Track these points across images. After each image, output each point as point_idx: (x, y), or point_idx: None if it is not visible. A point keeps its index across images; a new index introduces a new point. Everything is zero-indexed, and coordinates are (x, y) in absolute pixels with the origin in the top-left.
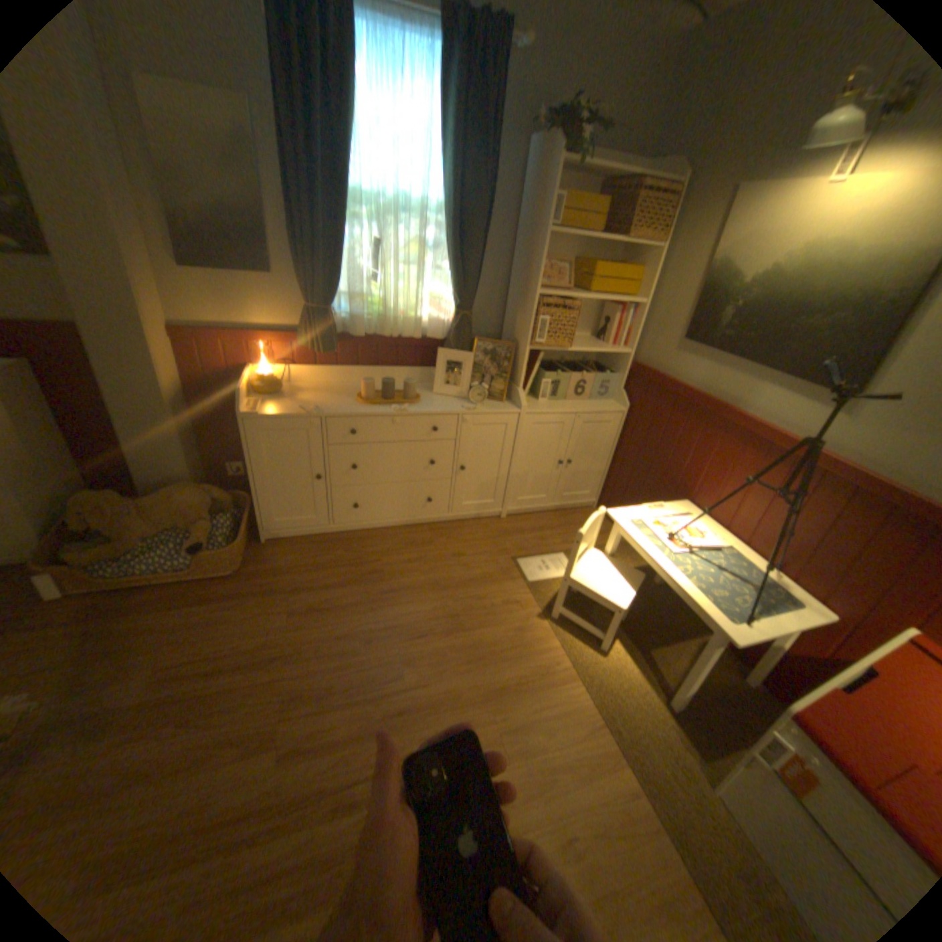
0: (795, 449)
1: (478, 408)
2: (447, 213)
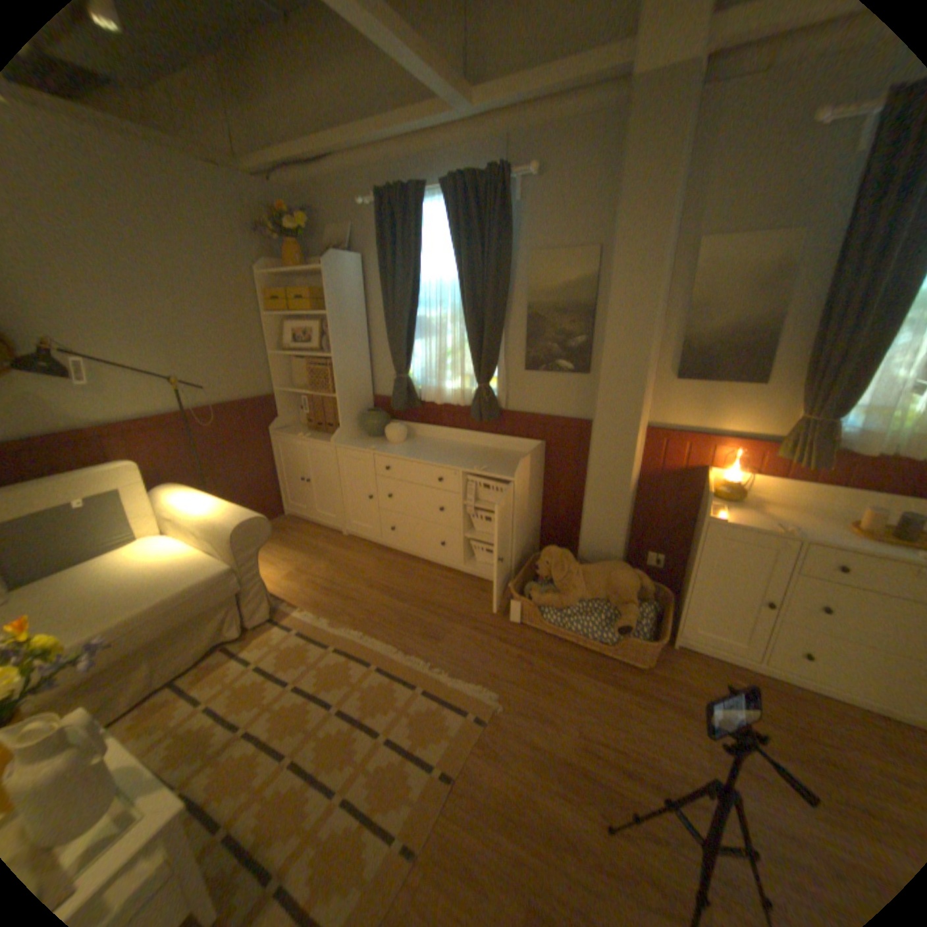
0: None
1: None
2: None
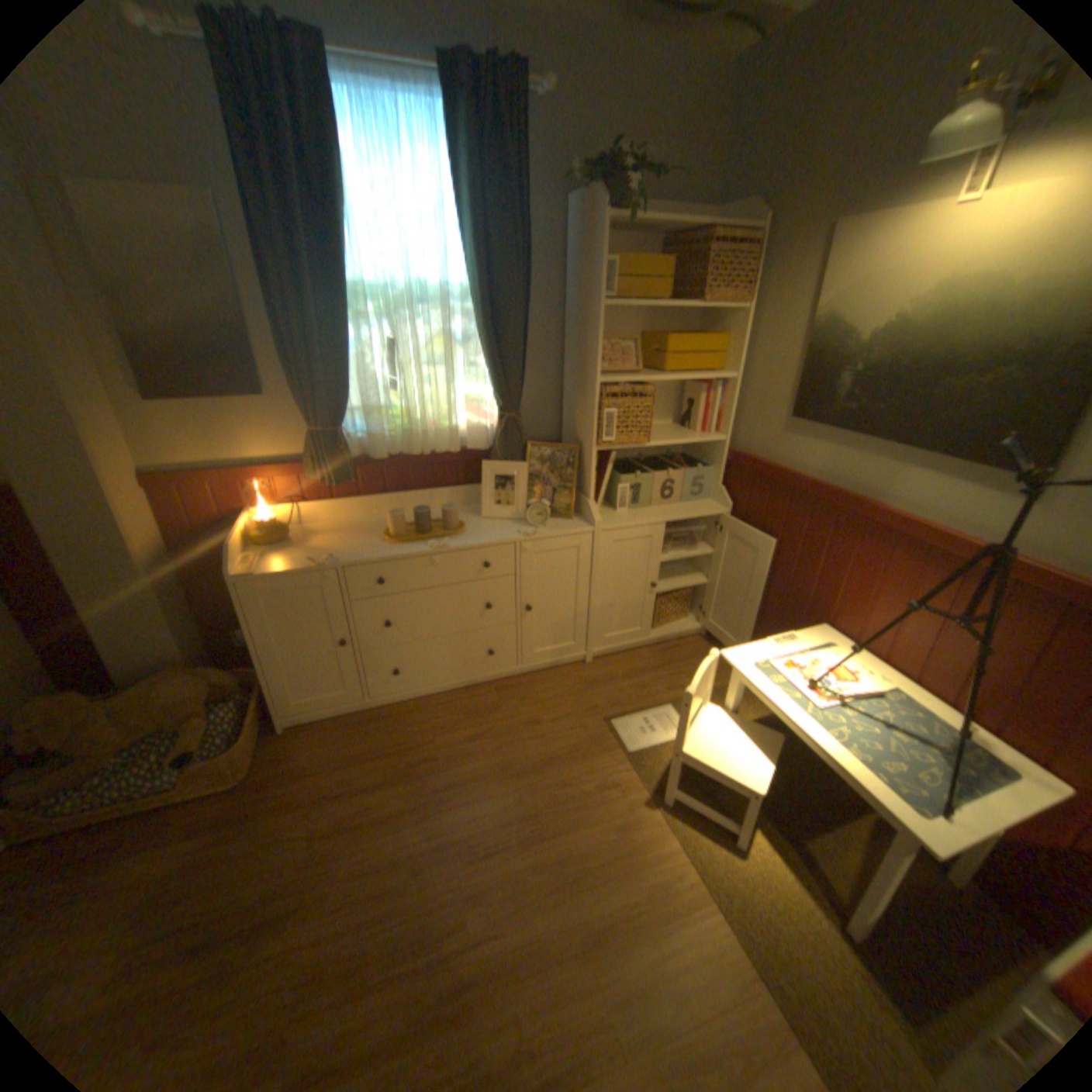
0: (968, 552)
1: (539, 530)
2: (474, 297)
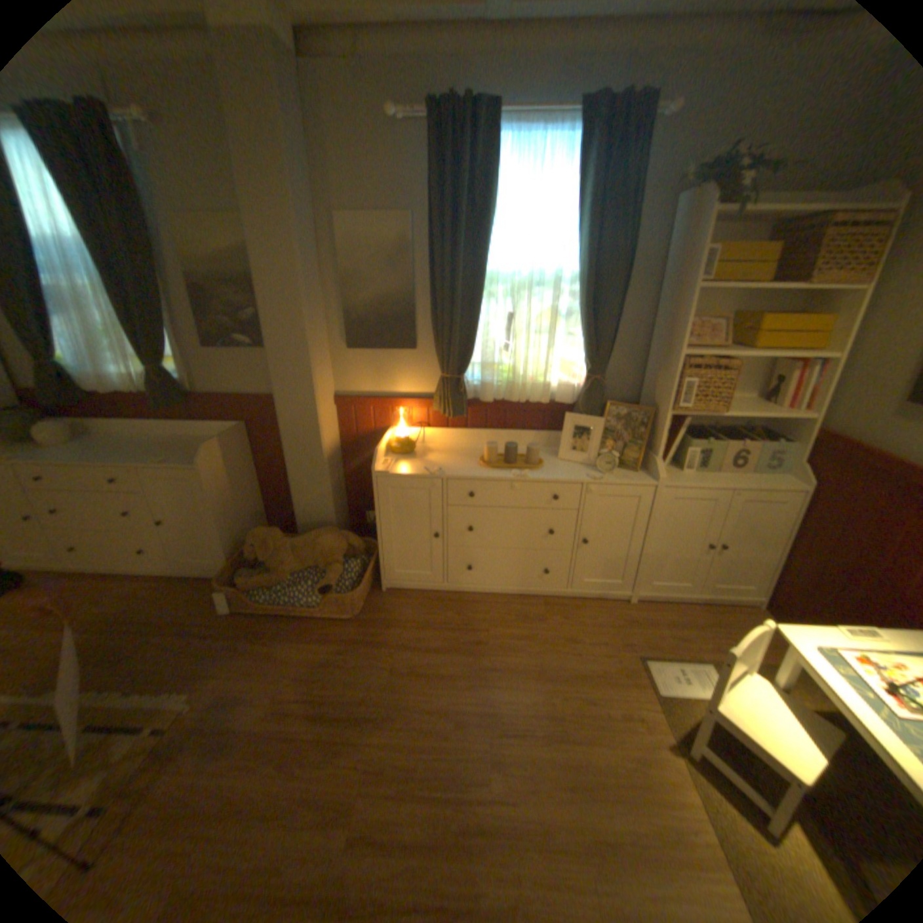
0: None
1: (605, 476)
2: (580, 281)
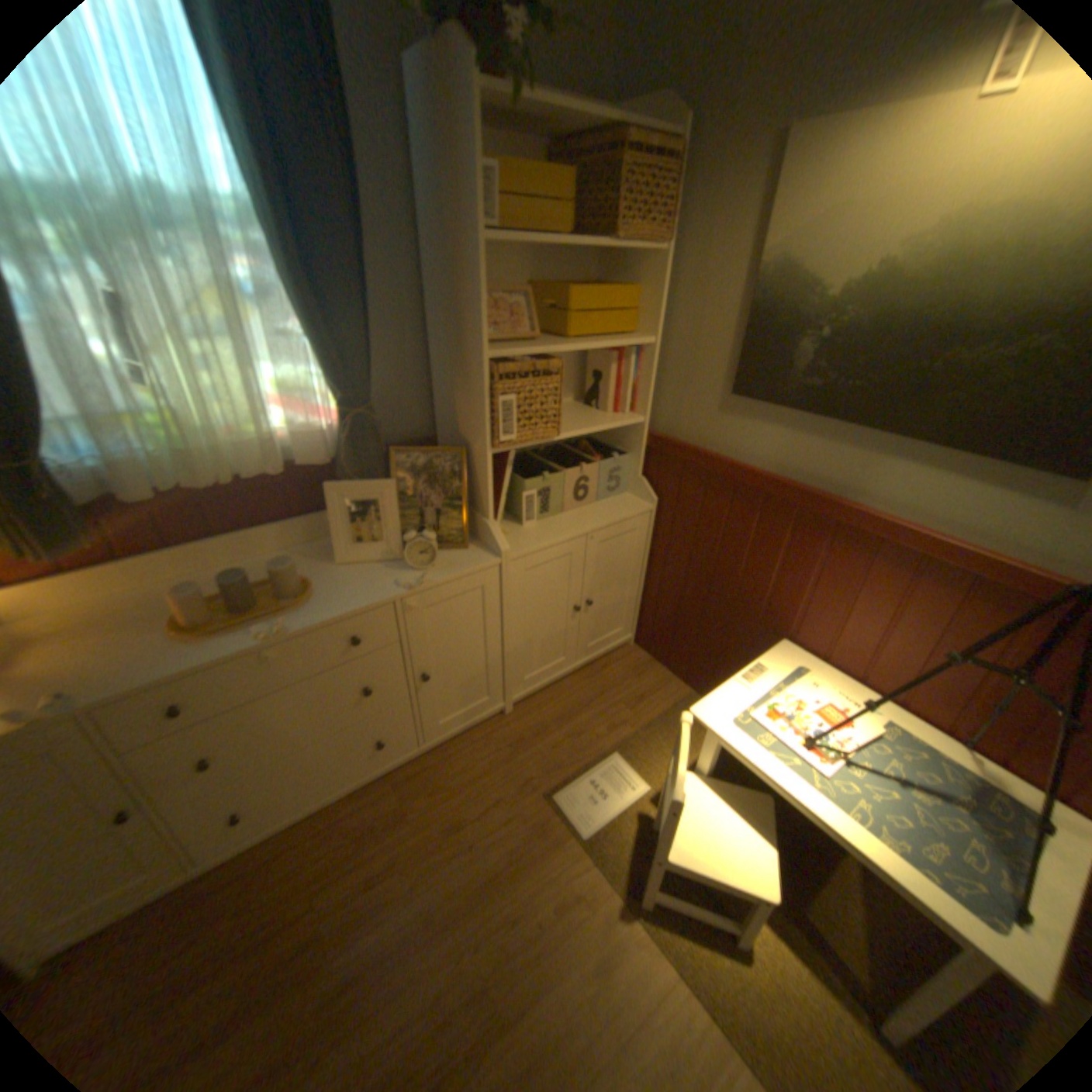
0: (977, 565)
1: (428, 576)
2: (265, 218)
